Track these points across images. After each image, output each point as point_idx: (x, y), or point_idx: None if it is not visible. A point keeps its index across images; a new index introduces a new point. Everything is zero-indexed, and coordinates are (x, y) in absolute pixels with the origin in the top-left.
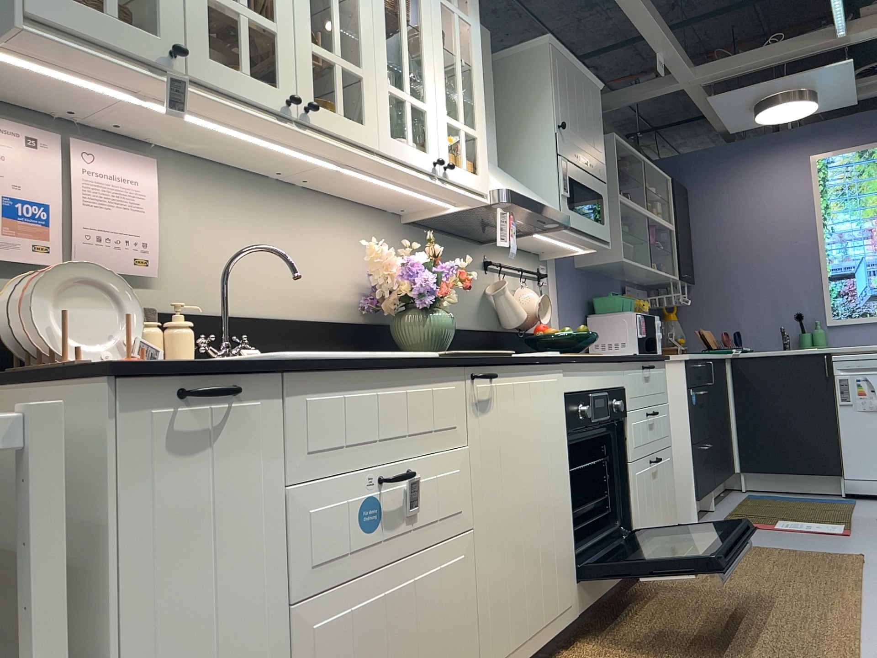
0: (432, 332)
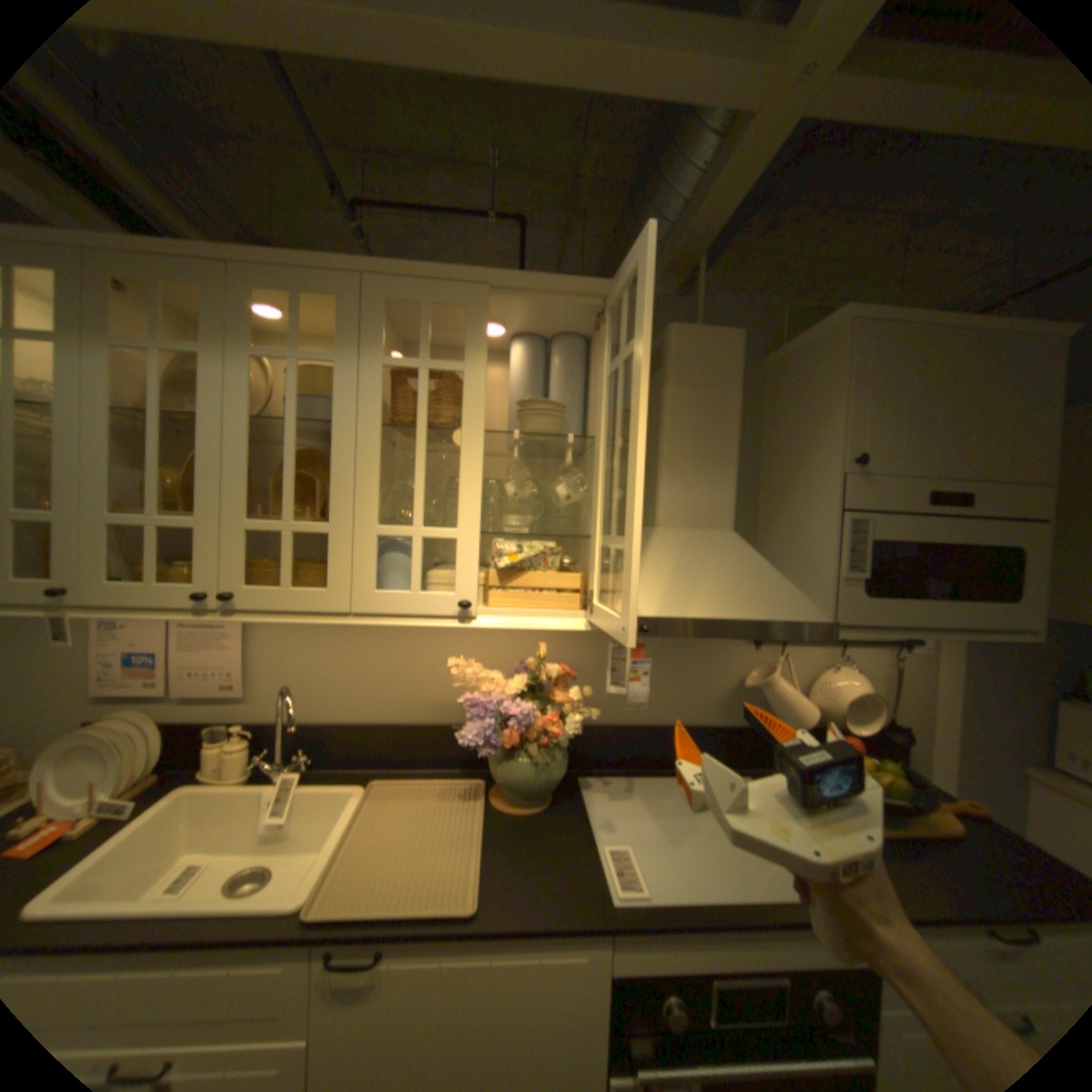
0: (509, 781)
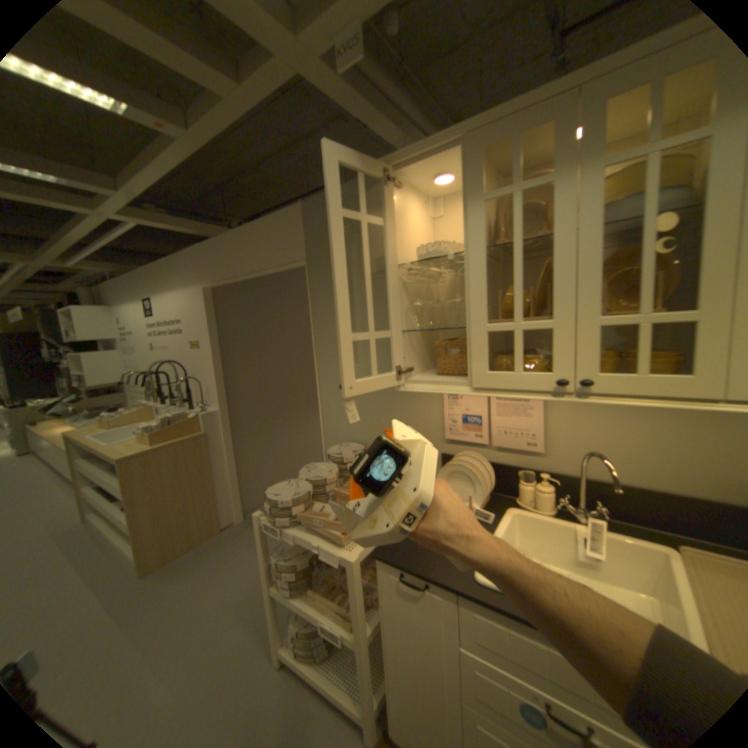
0: None
